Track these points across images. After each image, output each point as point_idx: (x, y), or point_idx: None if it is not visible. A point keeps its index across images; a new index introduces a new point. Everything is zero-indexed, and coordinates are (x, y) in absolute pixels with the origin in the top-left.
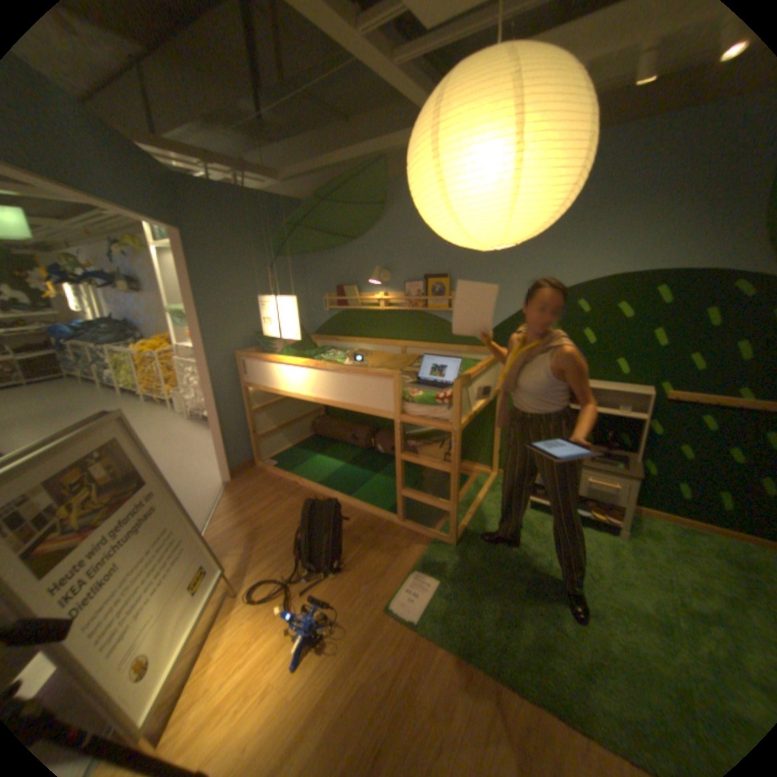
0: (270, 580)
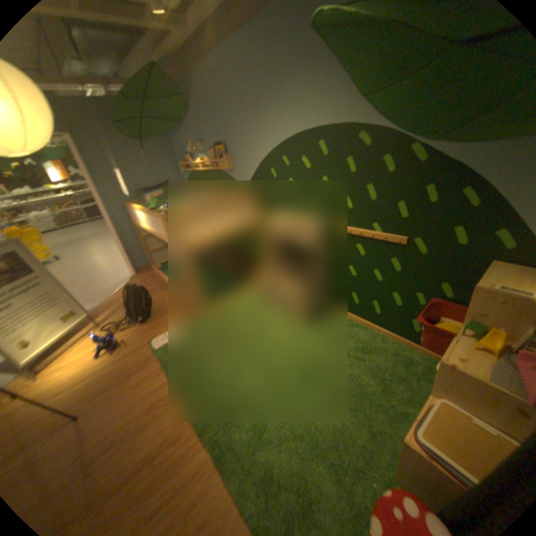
0: (117, 322)
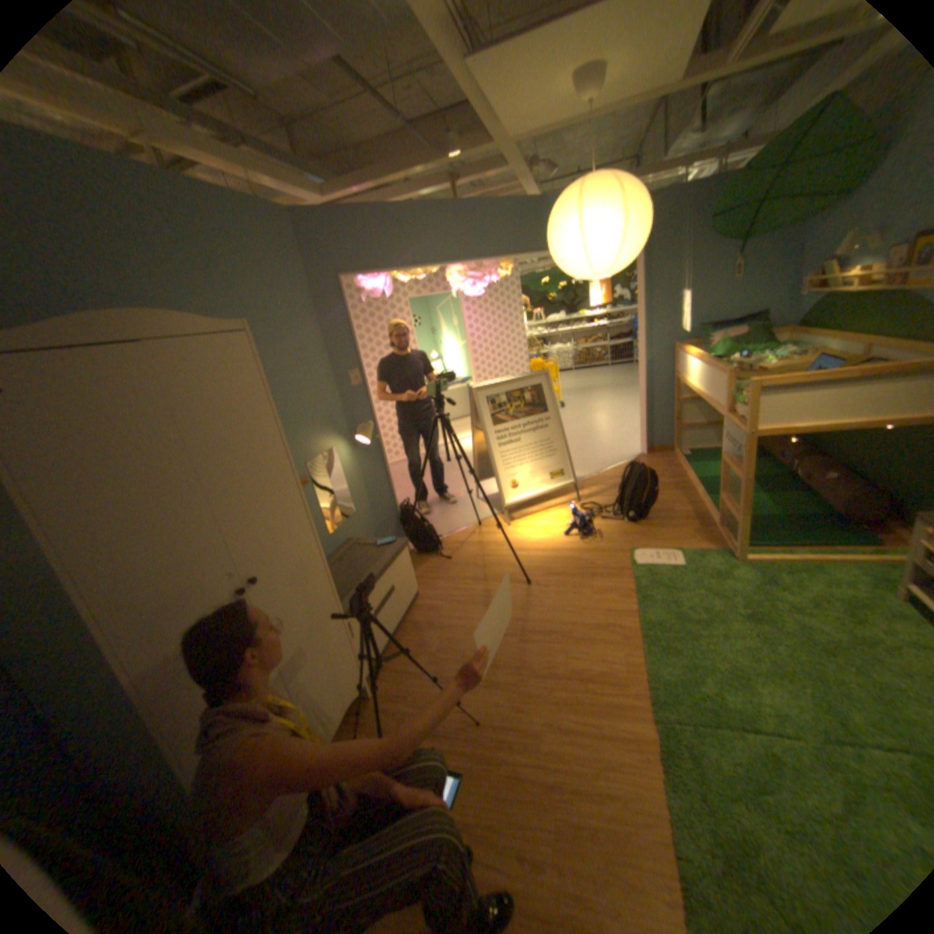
0: (600, 506)
